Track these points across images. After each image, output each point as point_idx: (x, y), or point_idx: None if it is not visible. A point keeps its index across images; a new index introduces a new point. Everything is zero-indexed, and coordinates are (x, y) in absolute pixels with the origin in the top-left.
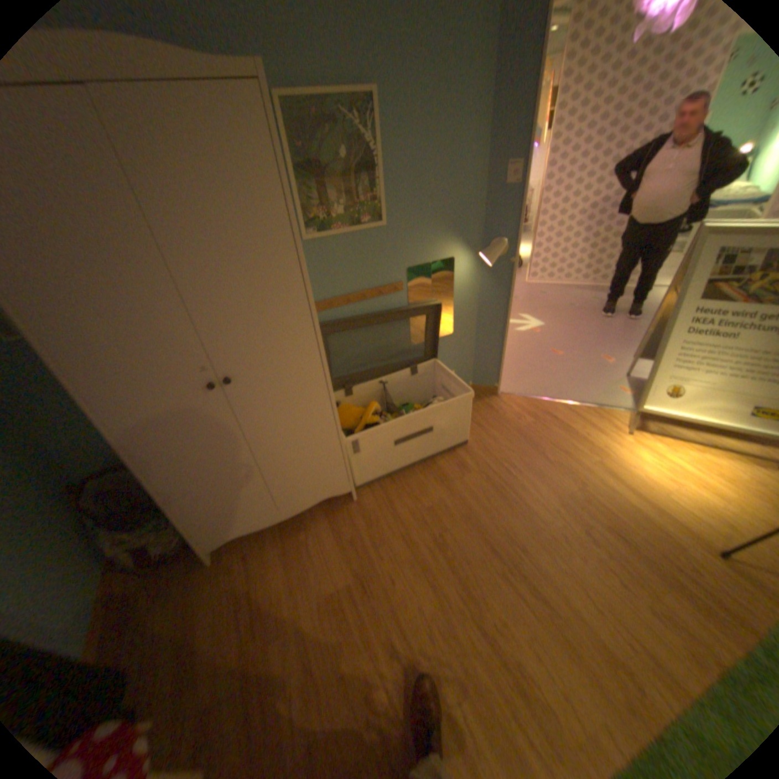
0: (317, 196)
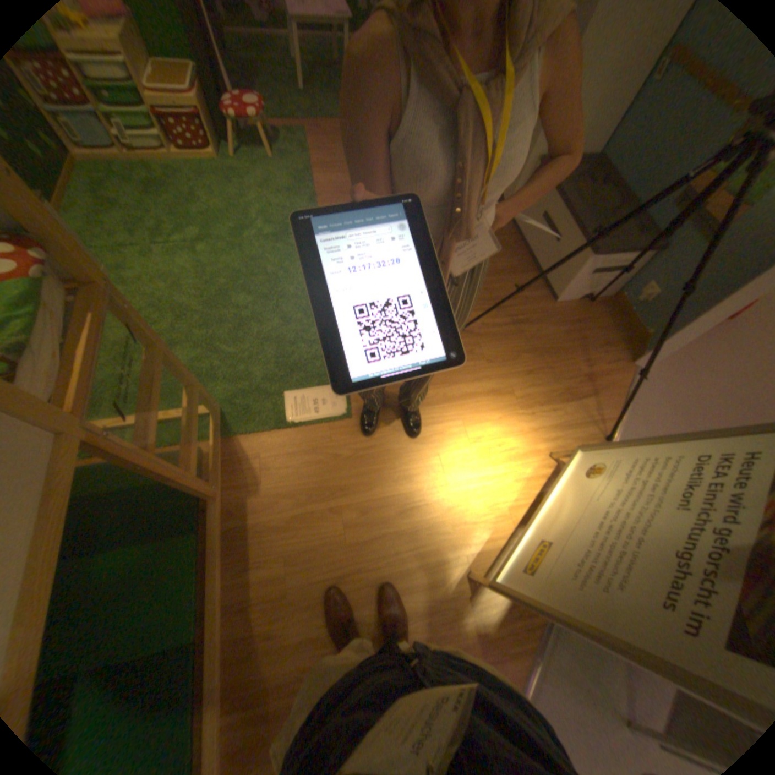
0: None
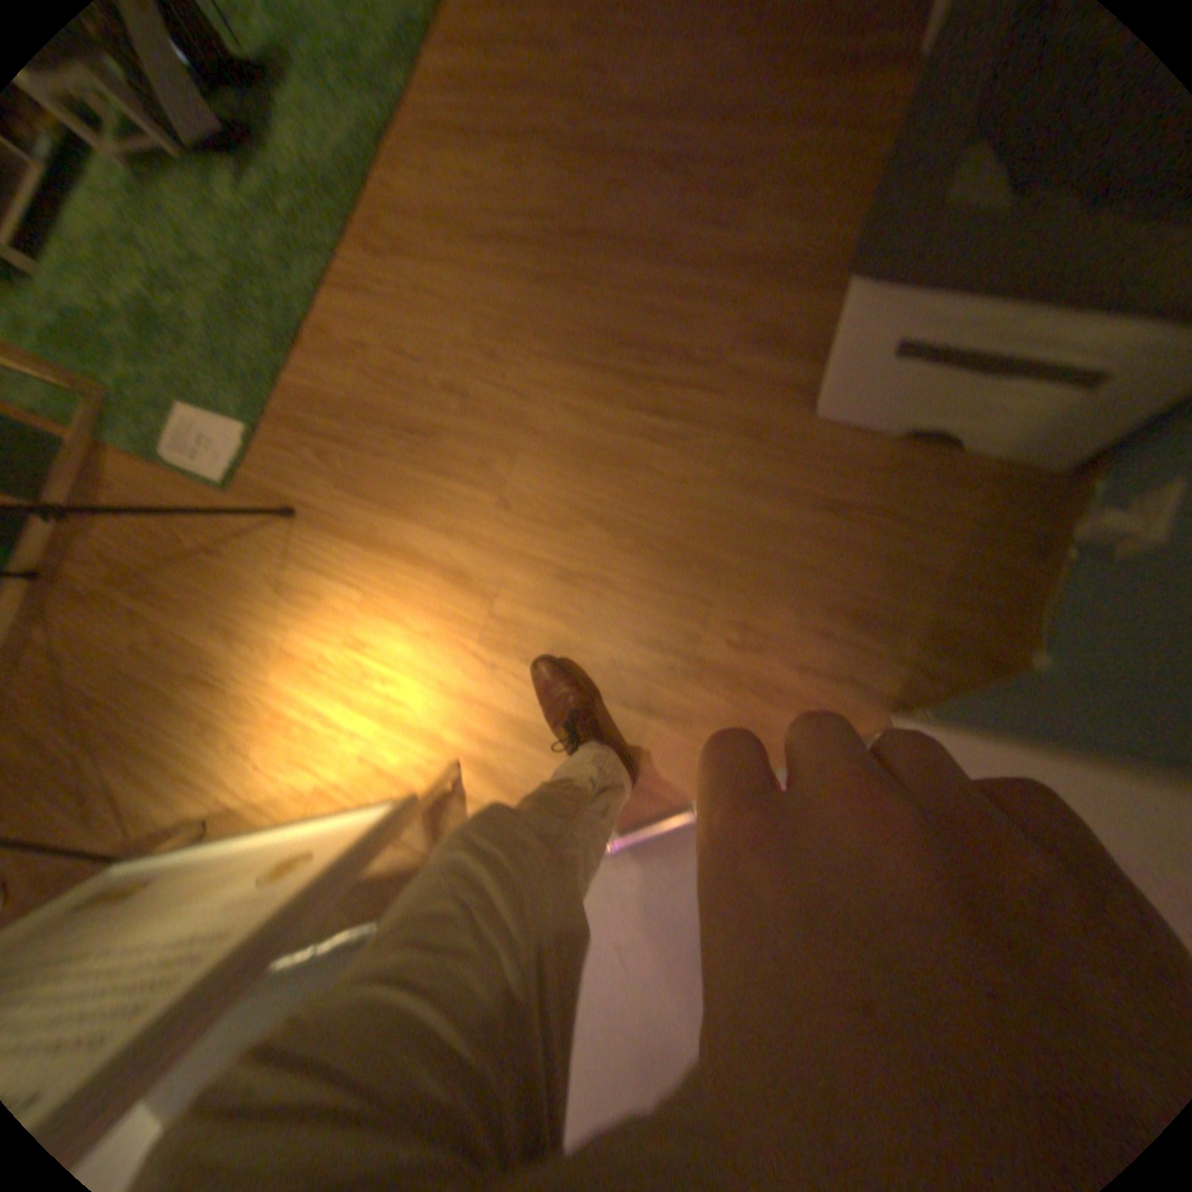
0: None
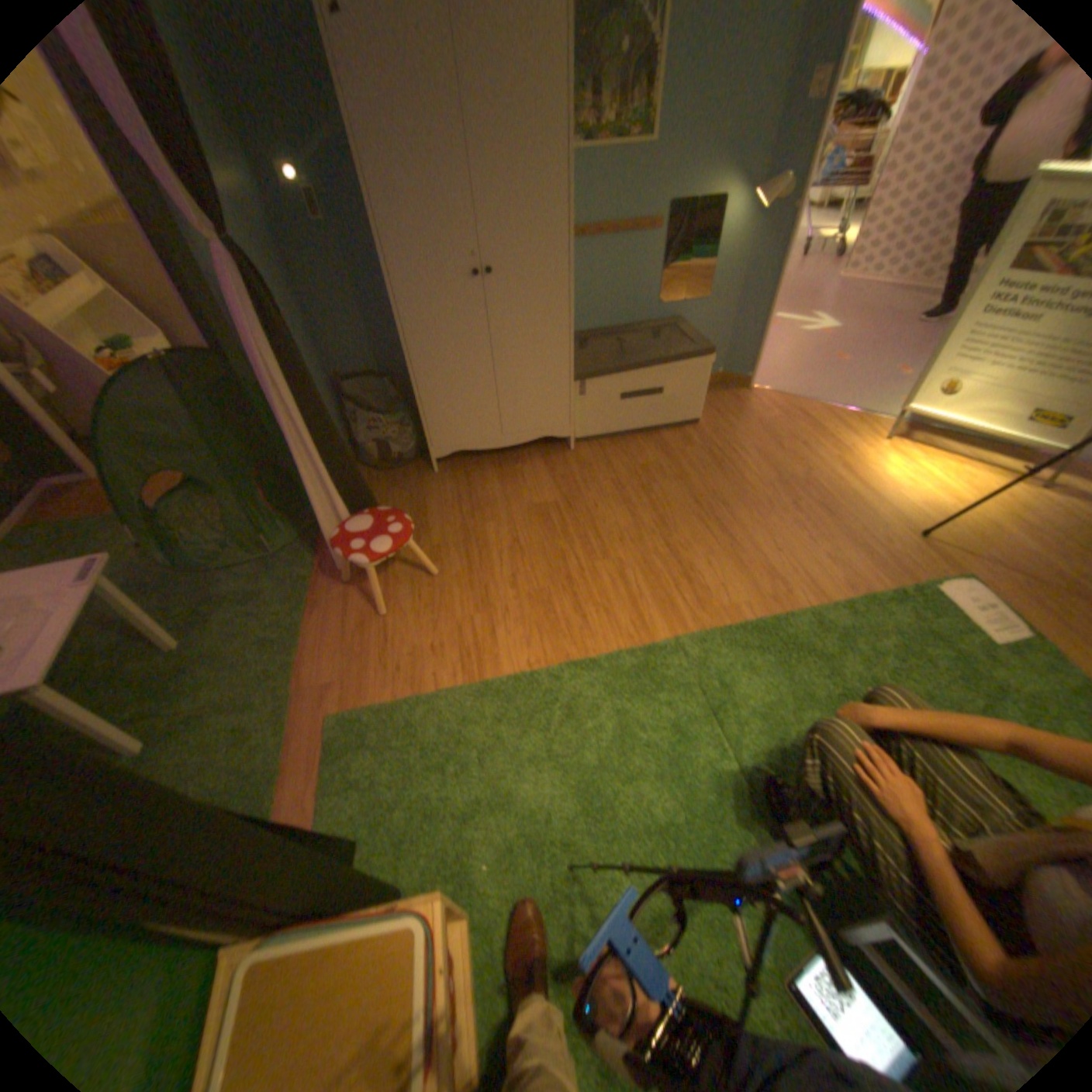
0: (589, 99)
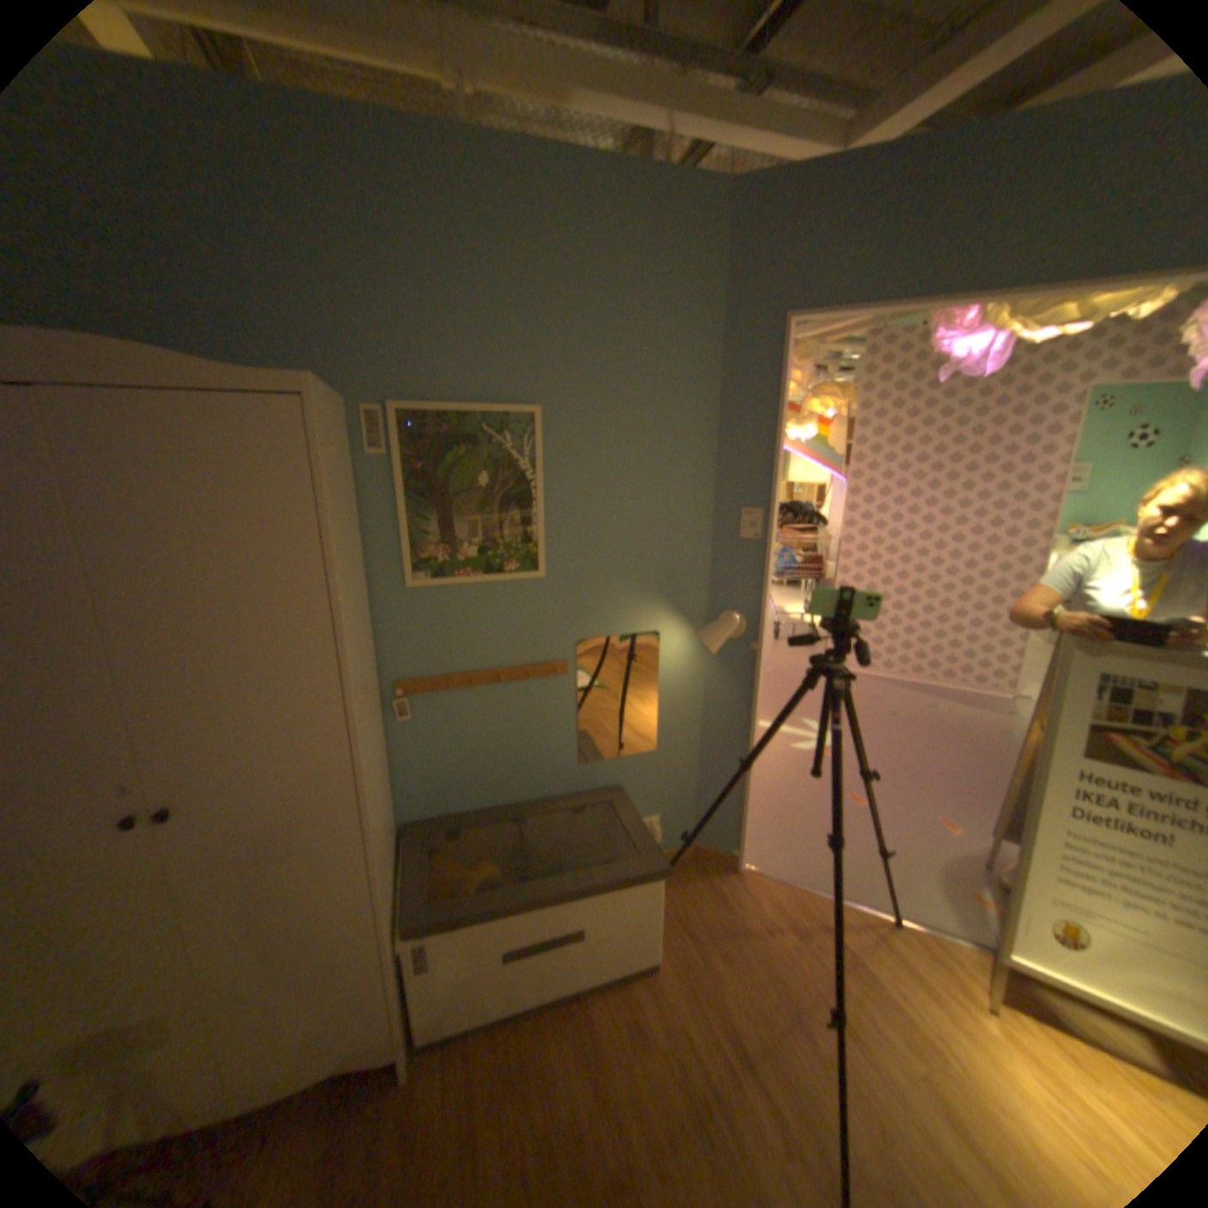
0: (438, 531)
